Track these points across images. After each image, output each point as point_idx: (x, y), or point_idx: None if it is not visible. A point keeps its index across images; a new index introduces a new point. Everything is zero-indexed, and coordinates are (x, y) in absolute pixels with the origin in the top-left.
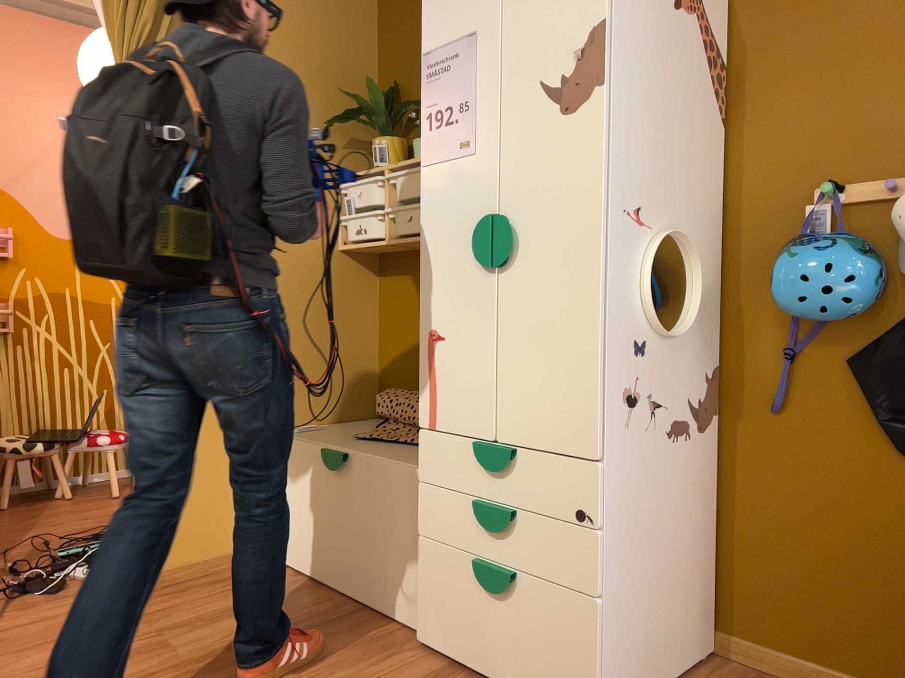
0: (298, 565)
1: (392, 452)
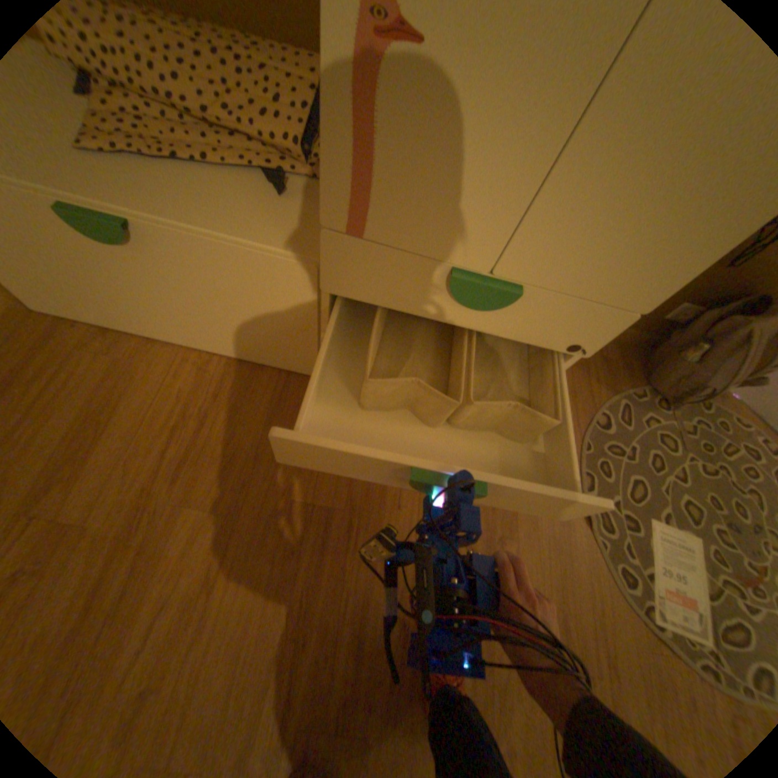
0: (98, 321)
1: (205, 200)
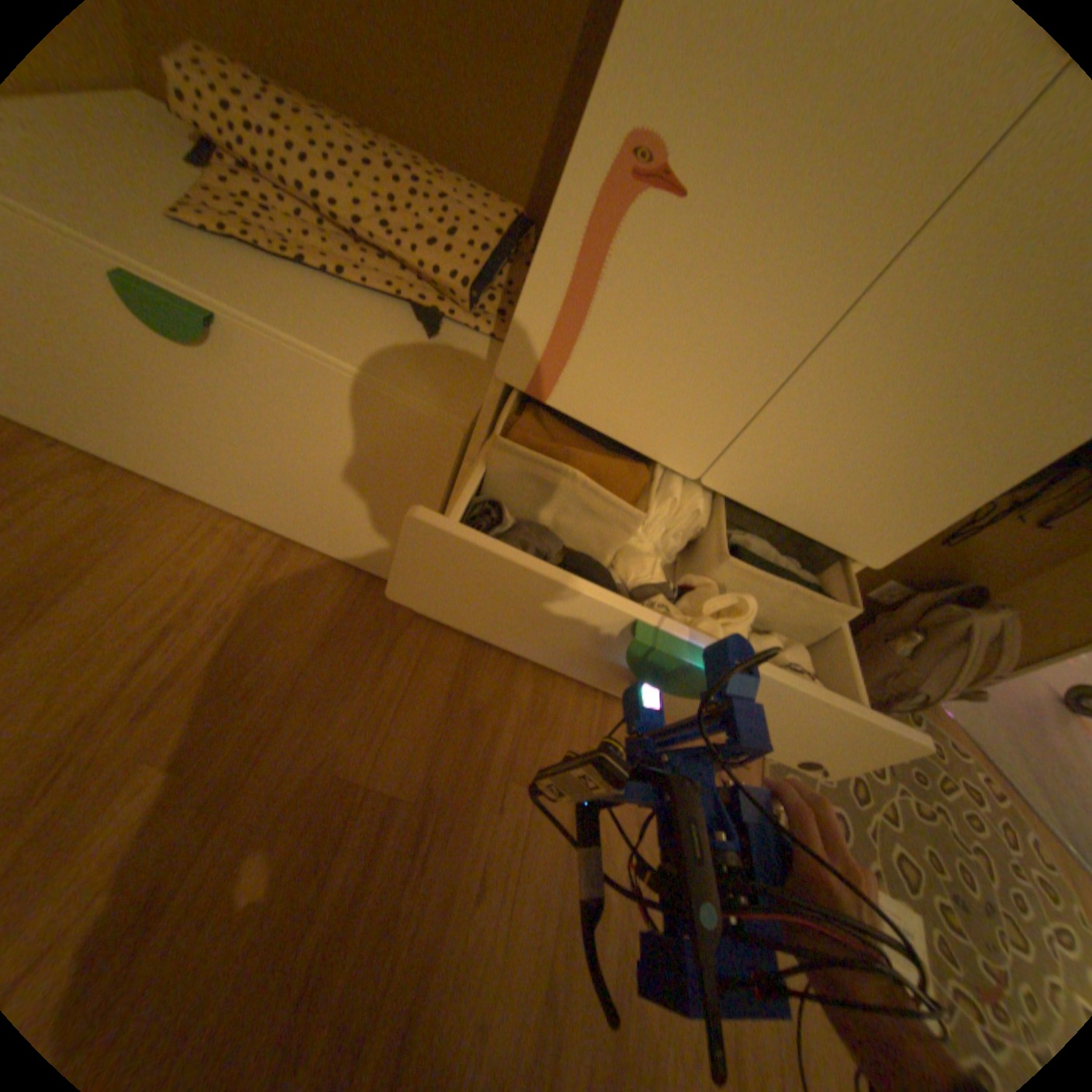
0: (99, 448)
1: (332, 320)
